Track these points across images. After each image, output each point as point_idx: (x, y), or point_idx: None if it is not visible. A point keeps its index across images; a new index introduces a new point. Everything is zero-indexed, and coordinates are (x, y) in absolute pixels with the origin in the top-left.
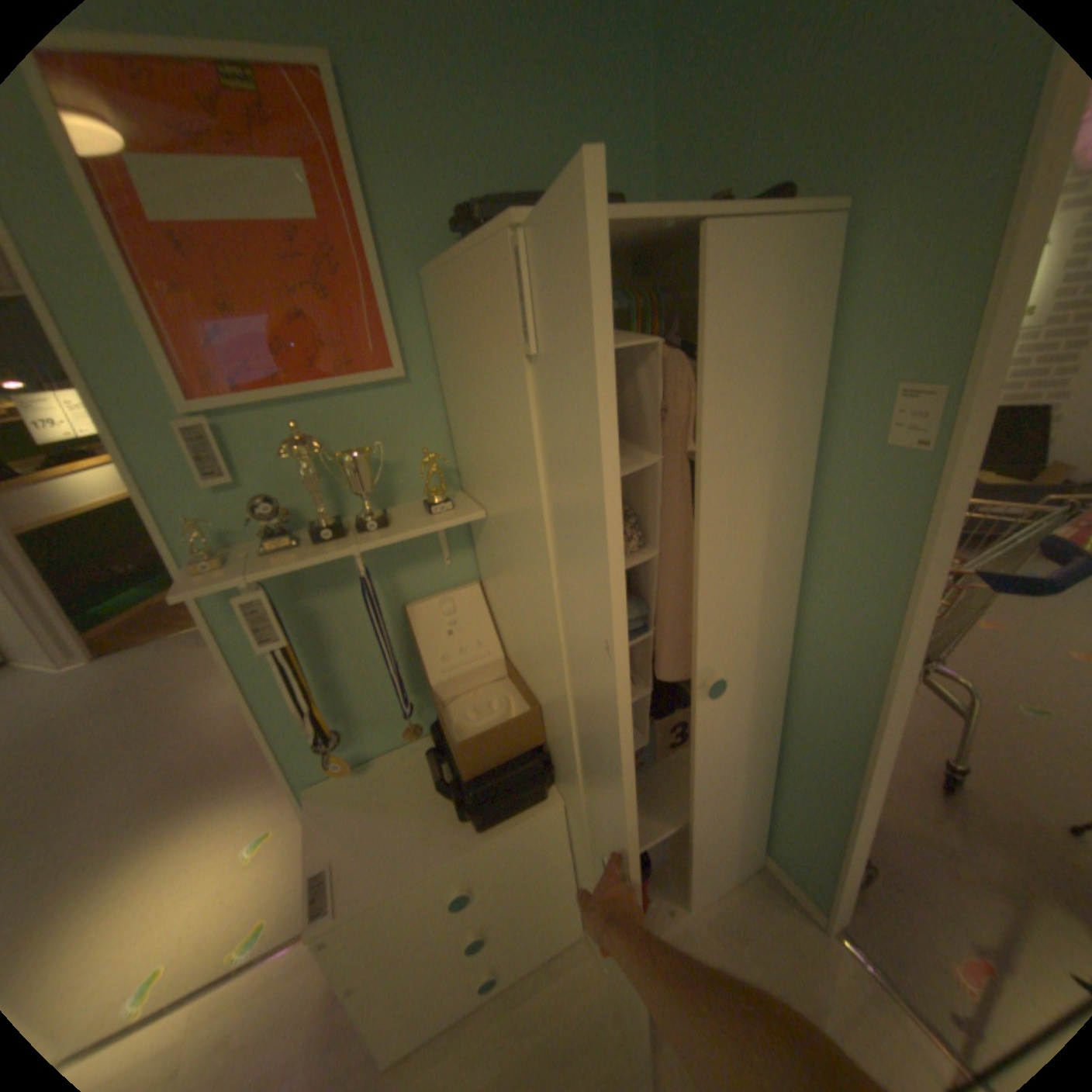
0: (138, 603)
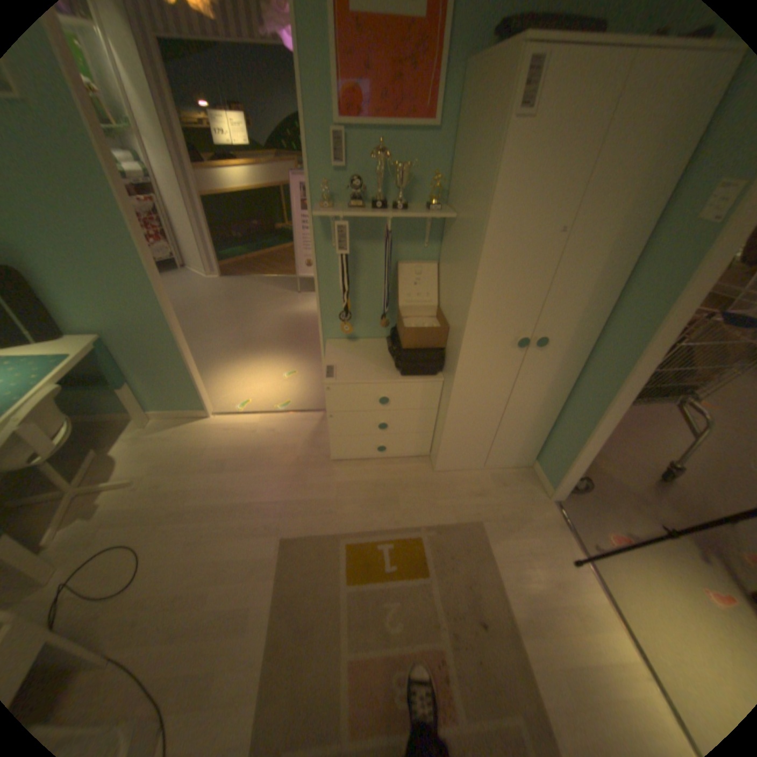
0: (241, 255)
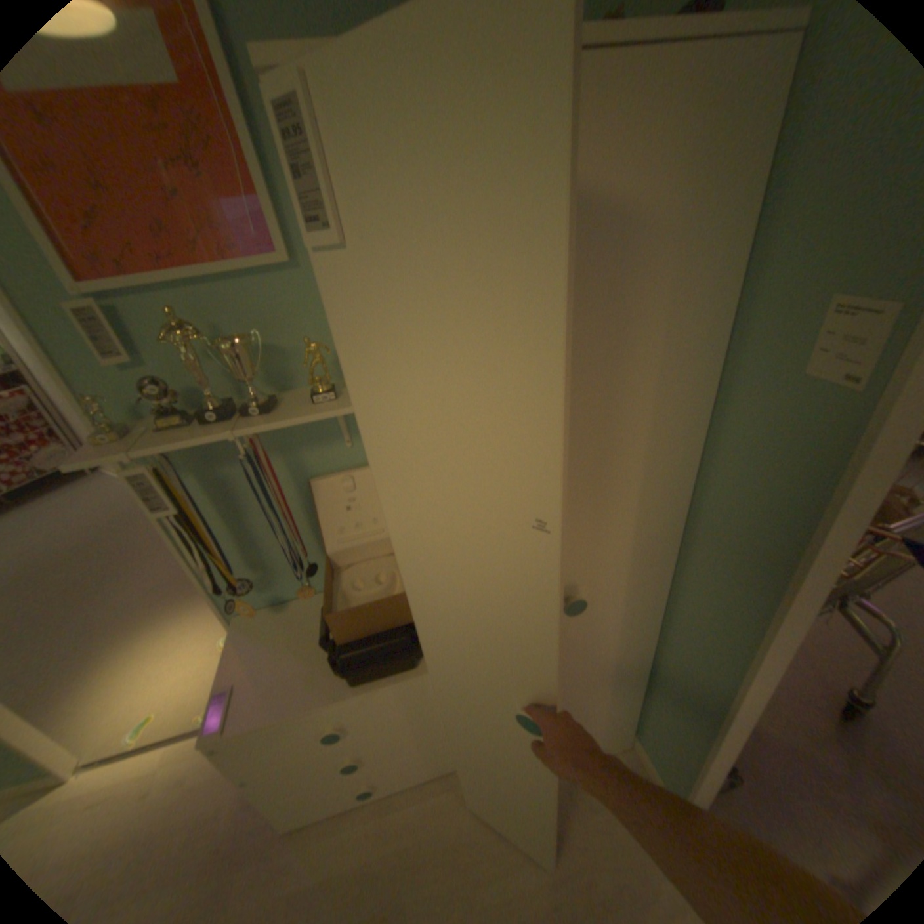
0: None
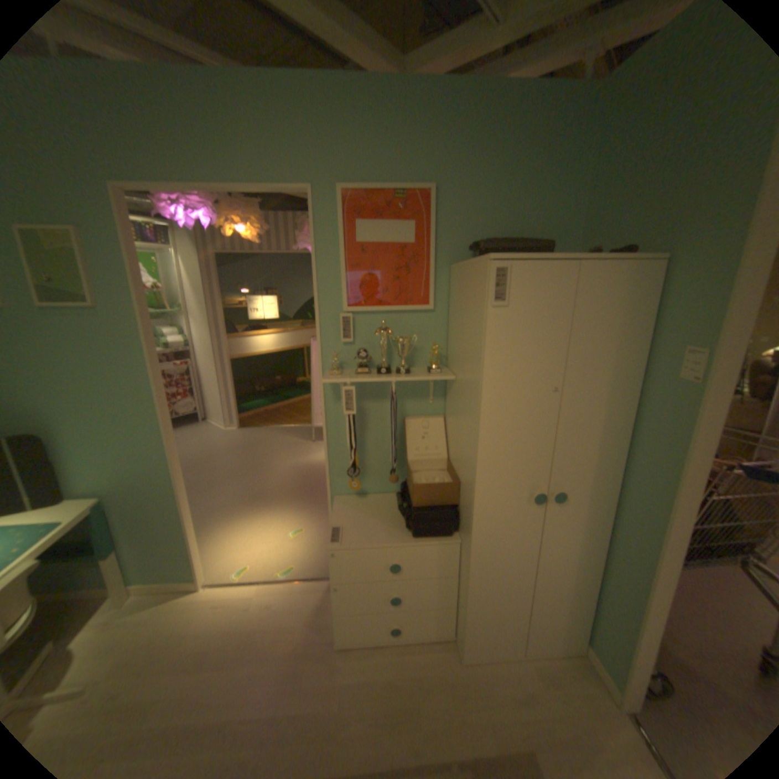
0: (261, 406)
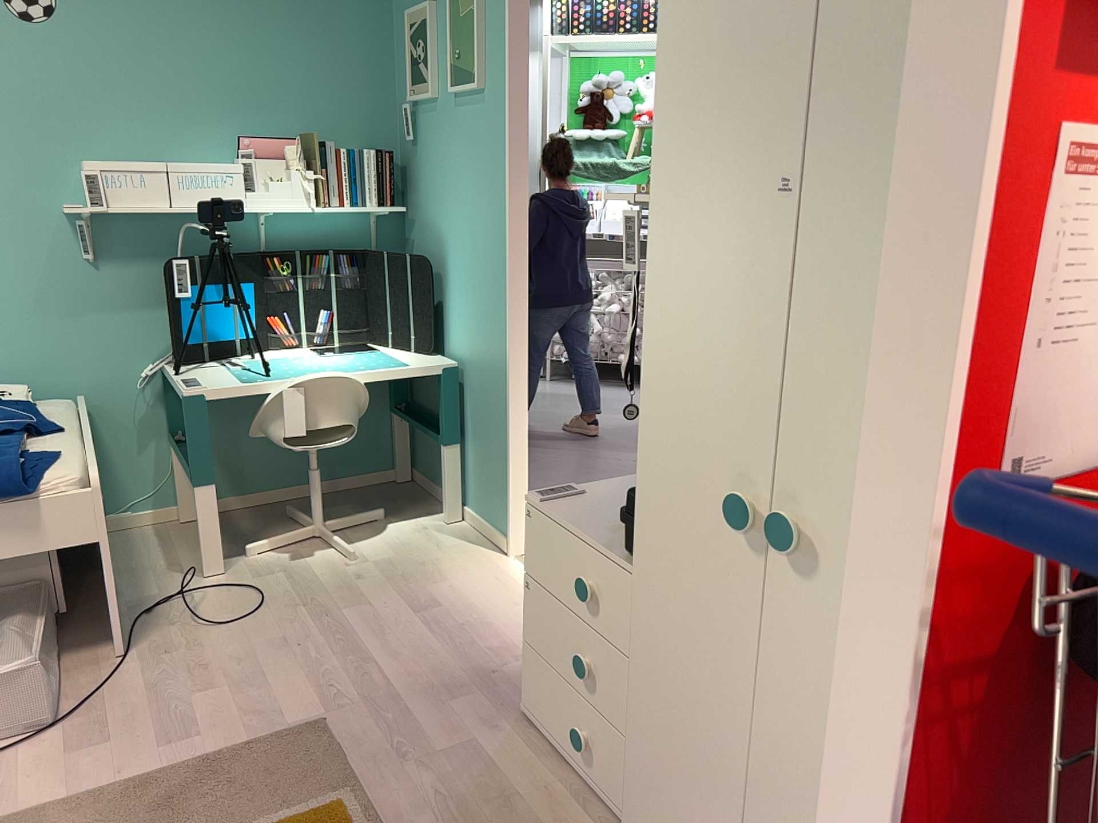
0: None
